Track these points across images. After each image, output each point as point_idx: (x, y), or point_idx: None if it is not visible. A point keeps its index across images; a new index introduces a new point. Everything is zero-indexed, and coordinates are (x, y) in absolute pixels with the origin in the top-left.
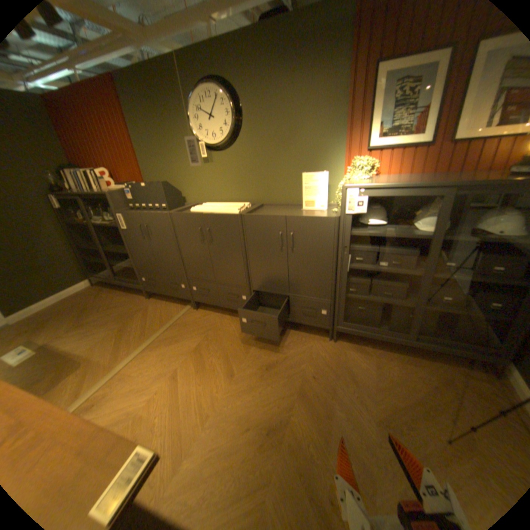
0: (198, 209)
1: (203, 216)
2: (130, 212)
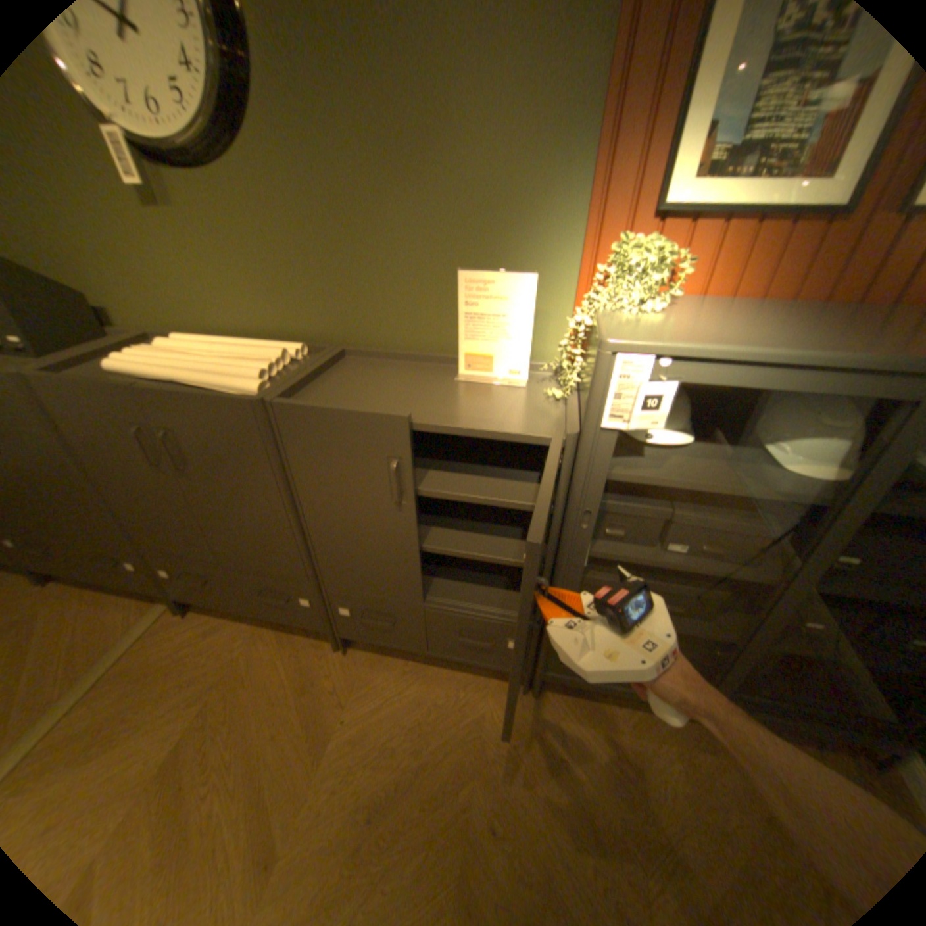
0: (129, 358)
1: (134, 394)
2: None
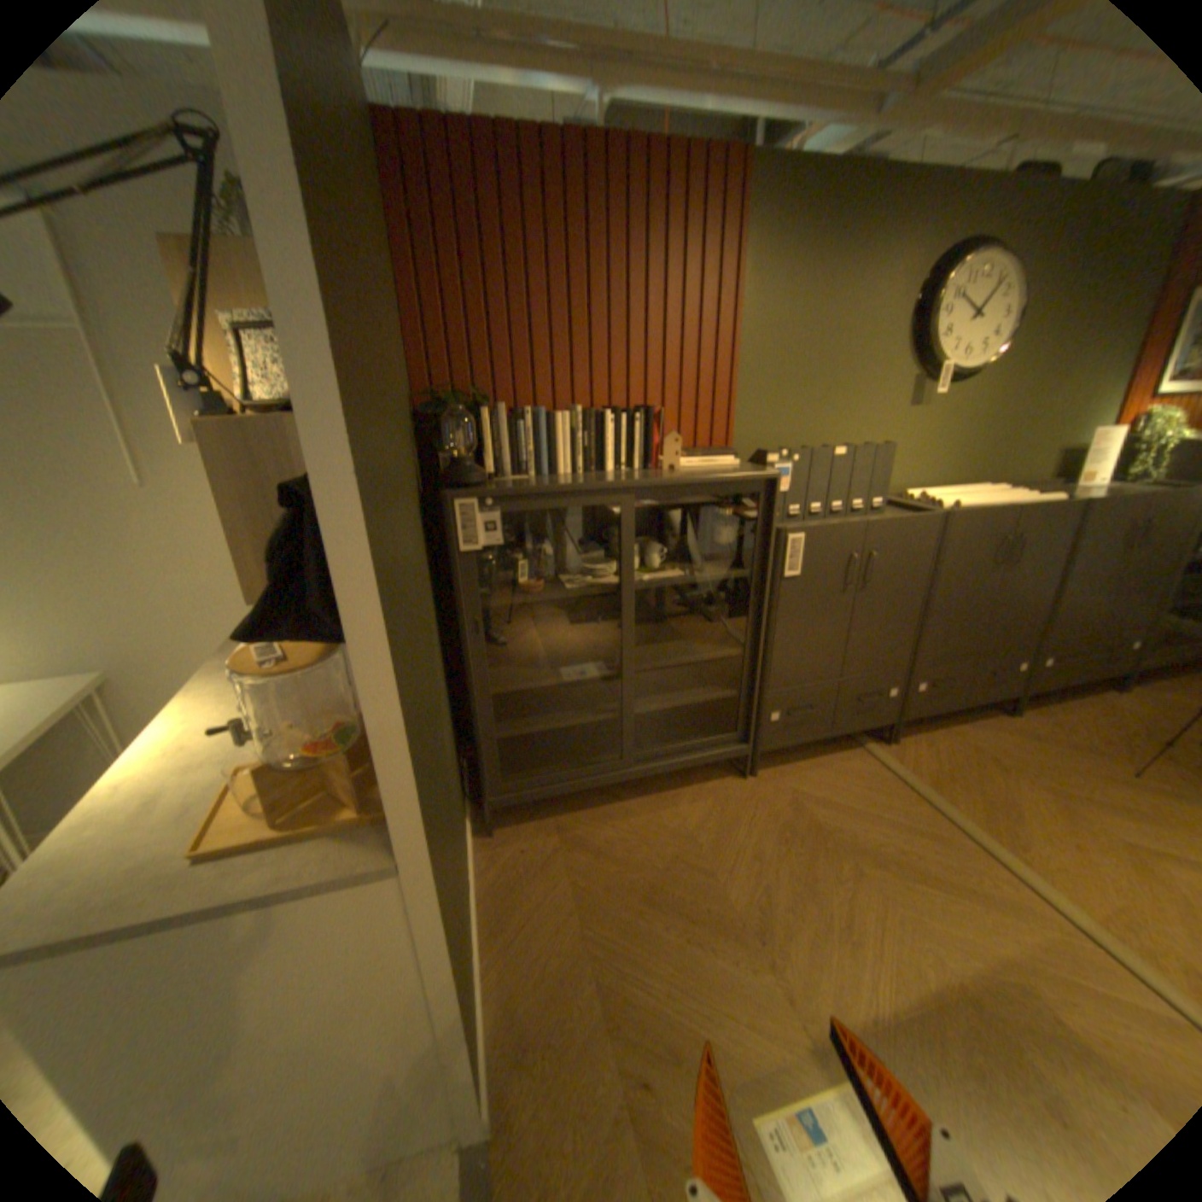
0: (962, 499)
1: (1024, 510)
2: (837, 524)
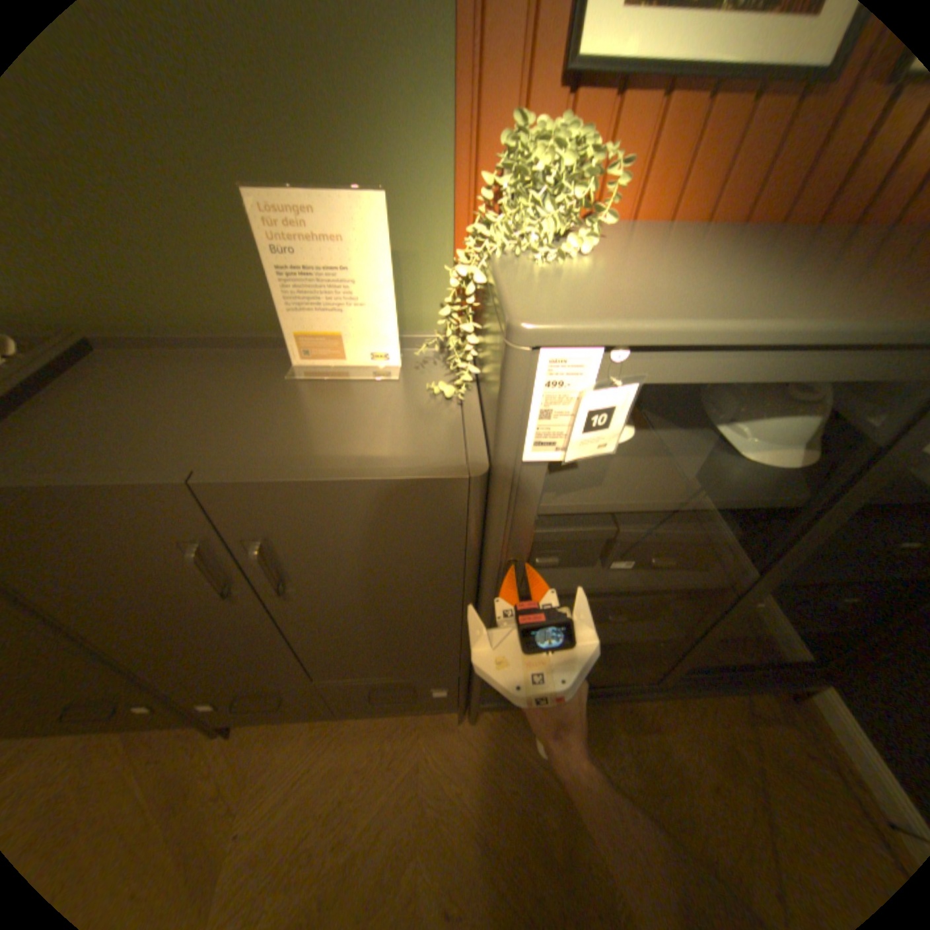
0: None
1: None
2: None
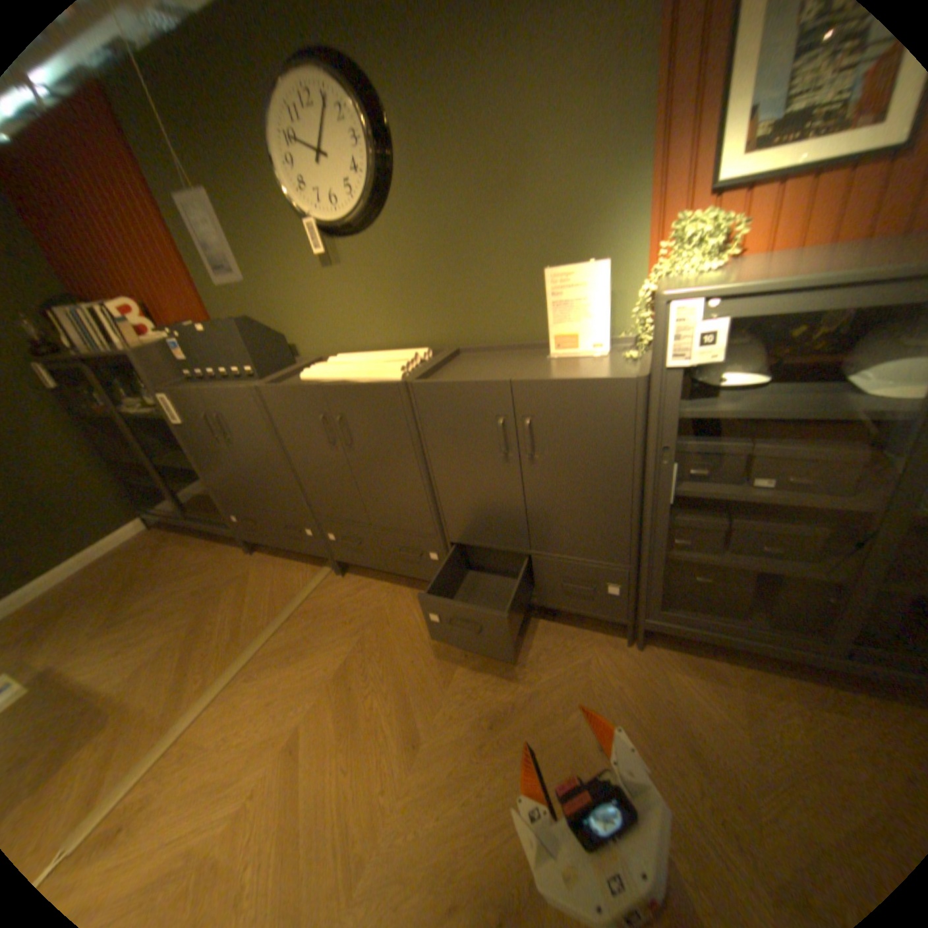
0: (316, 370)
1: (323, 390)
2: (179, 388)
